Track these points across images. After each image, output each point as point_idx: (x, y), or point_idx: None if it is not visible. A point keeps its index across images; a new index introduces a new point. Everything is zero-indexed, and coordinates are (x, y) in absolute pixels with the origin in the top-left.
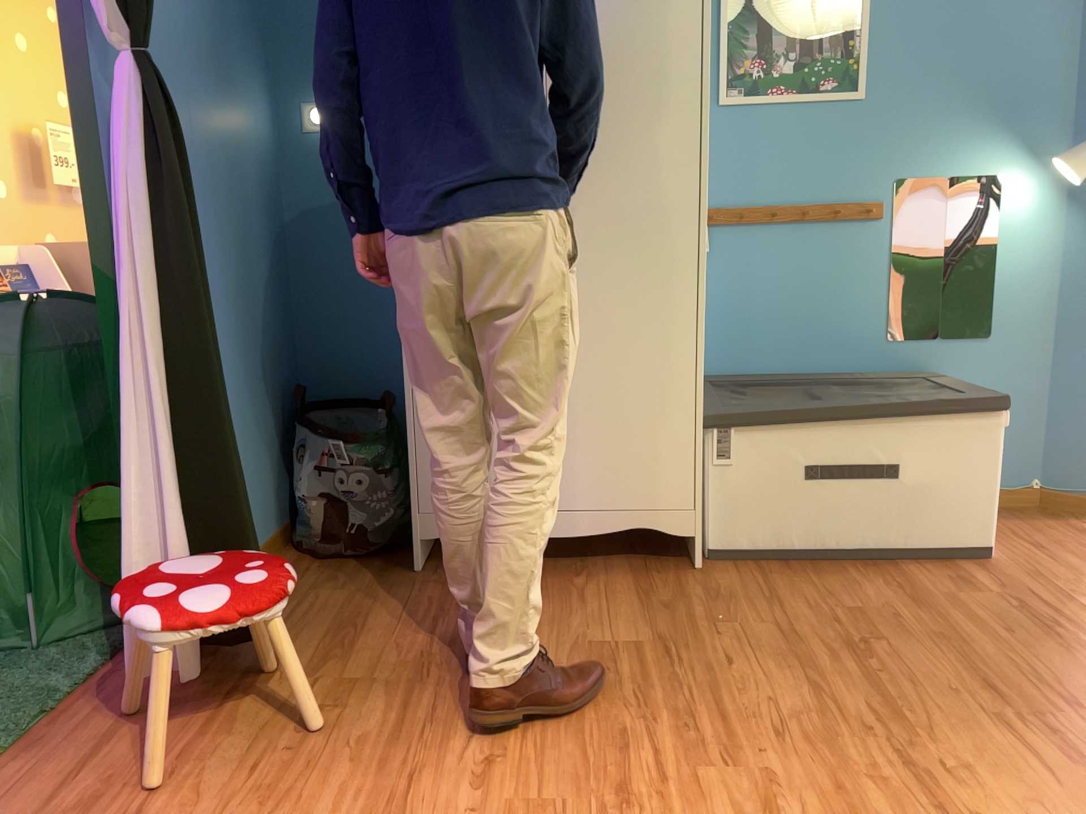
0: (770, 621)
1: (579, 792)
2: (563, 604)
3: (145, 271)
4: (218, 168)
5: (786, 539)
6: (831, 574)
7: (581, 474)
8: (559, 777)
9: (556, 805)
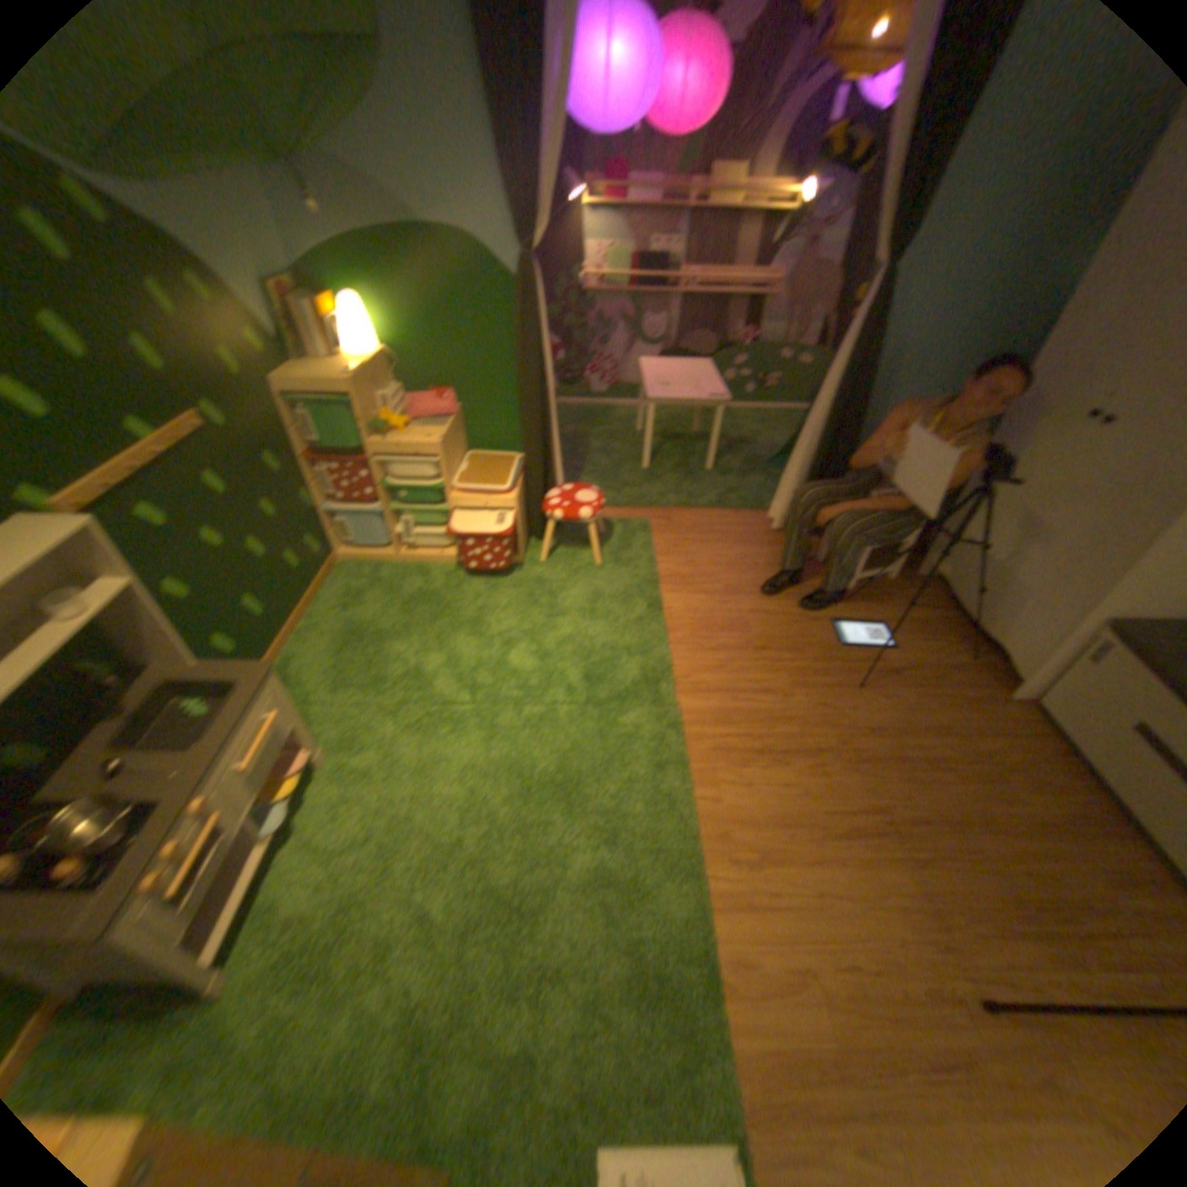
0: (953, 728)
1: (759, 639)
2: (914, 635)
3: (839, 375)
4: (983, 313)
5: (1081, 747)
6: (1067, 784)
7: (1008, 597)
8: (766, 634)
9: (750, 633)
